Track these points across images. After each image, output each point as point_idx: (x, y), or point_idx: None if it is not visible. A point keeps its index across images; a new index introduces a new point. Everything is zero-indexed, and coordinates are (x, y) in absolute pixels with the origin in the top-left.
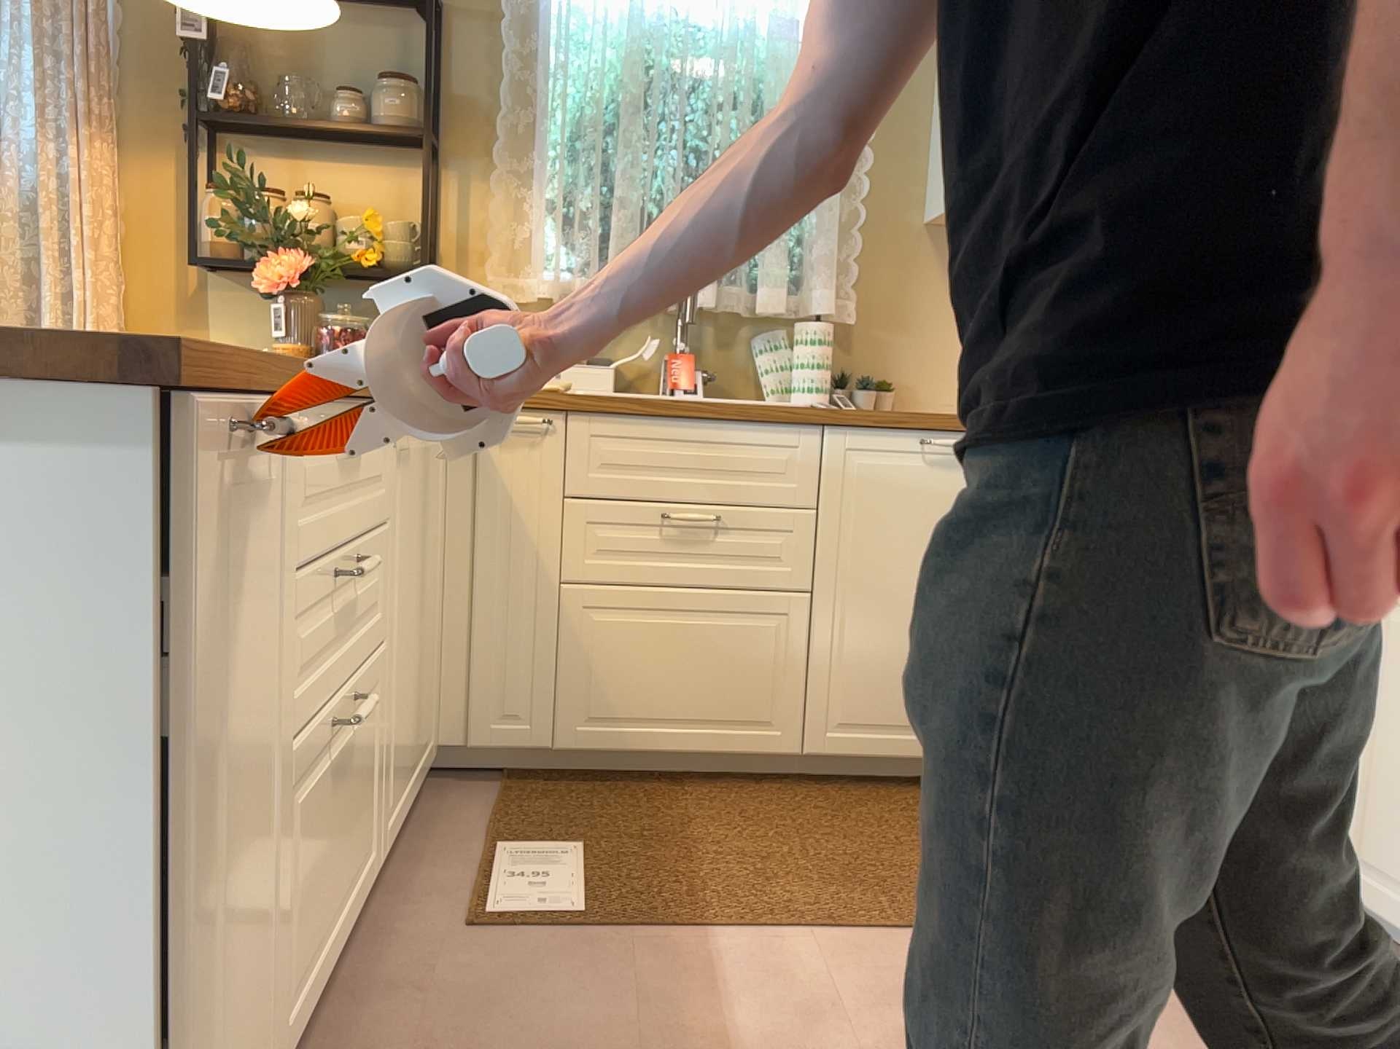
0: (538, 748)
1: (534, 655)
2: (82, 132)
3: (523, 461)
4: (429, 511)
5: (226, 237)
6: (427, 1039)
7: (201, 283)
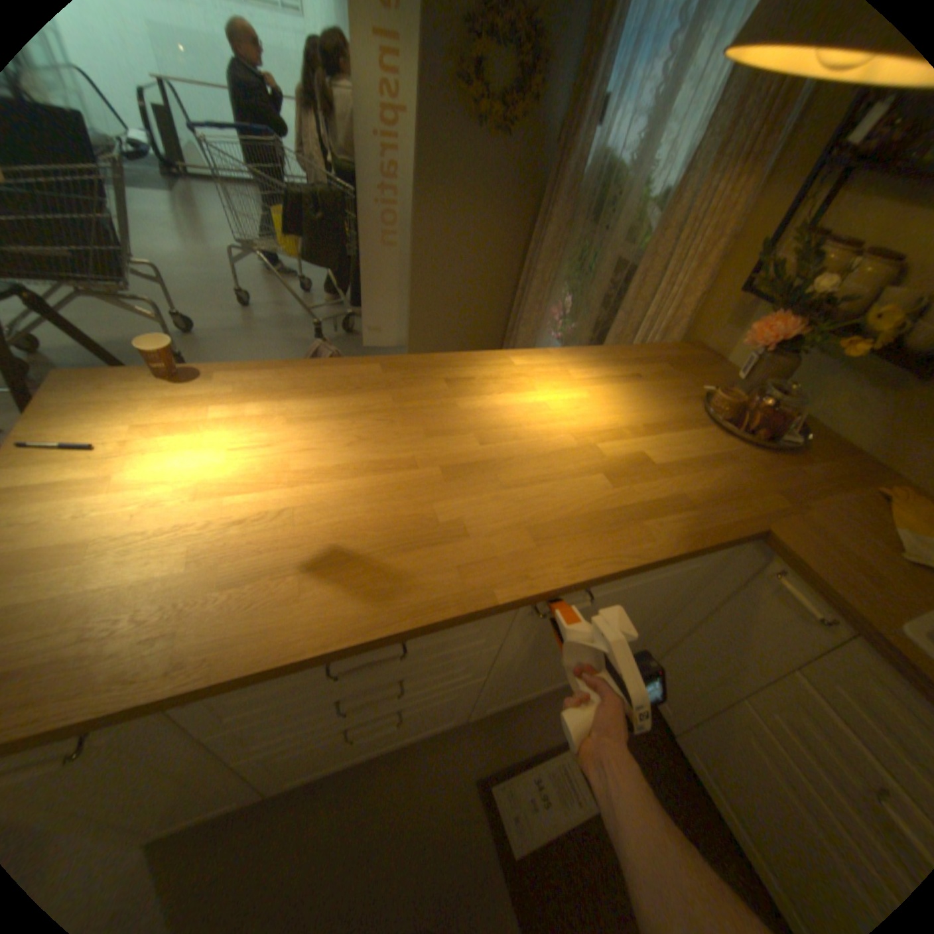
0: (672, 728)
1: (702, 701)
2: (733, 164)
3: (789, 620)
4: (649, 602)
5: (780, 271)
6: (380, 823)
7: (757, 294)
